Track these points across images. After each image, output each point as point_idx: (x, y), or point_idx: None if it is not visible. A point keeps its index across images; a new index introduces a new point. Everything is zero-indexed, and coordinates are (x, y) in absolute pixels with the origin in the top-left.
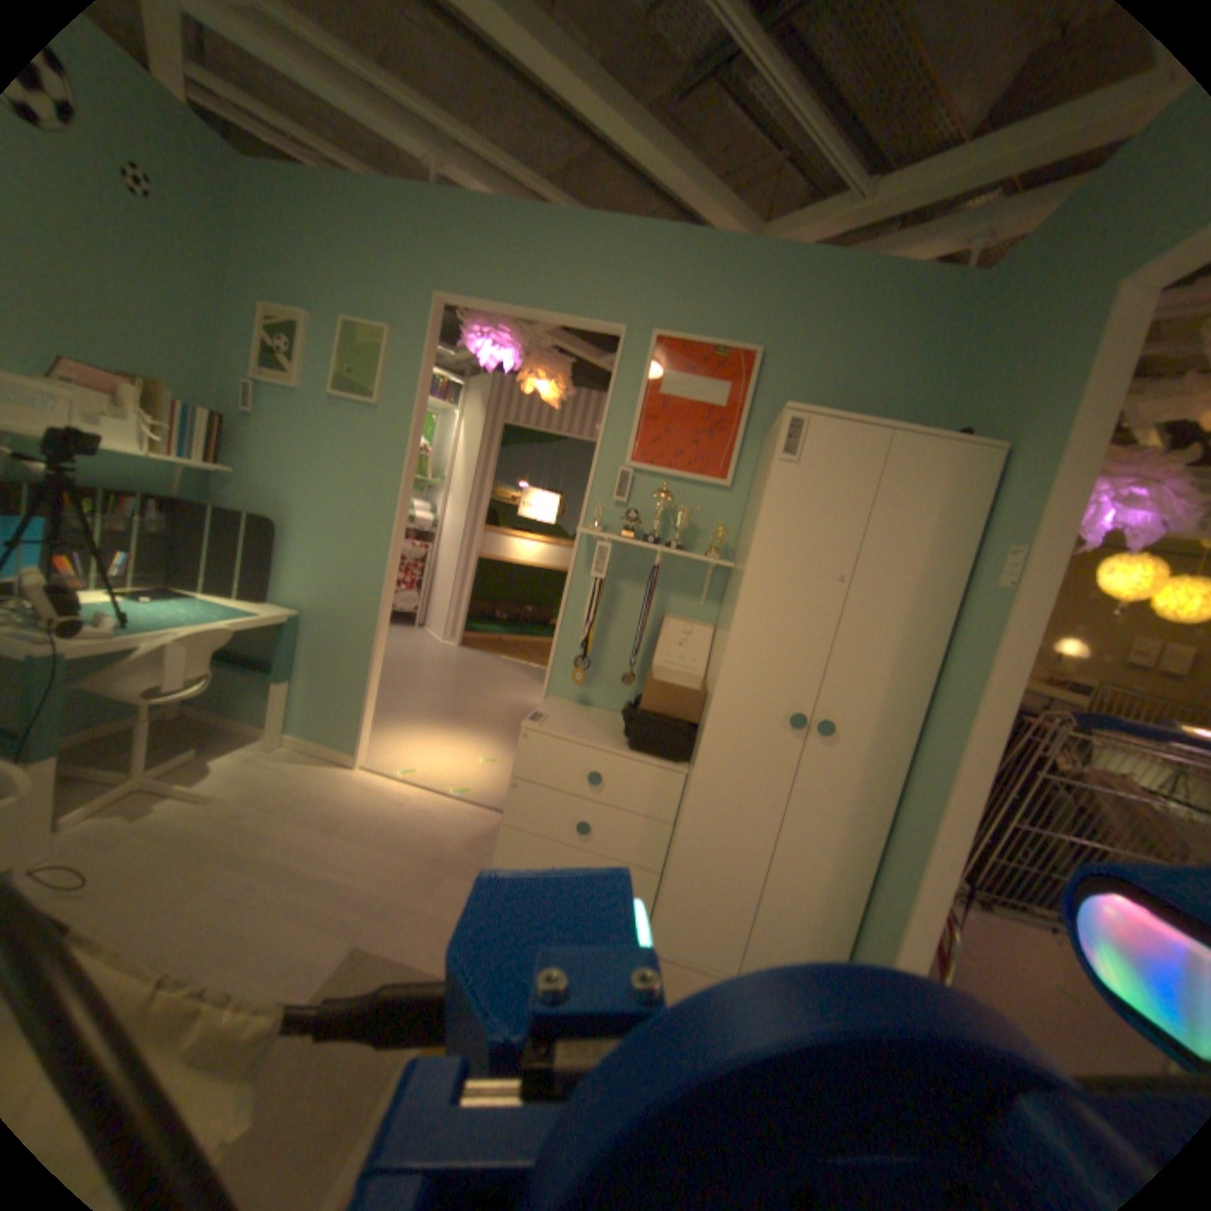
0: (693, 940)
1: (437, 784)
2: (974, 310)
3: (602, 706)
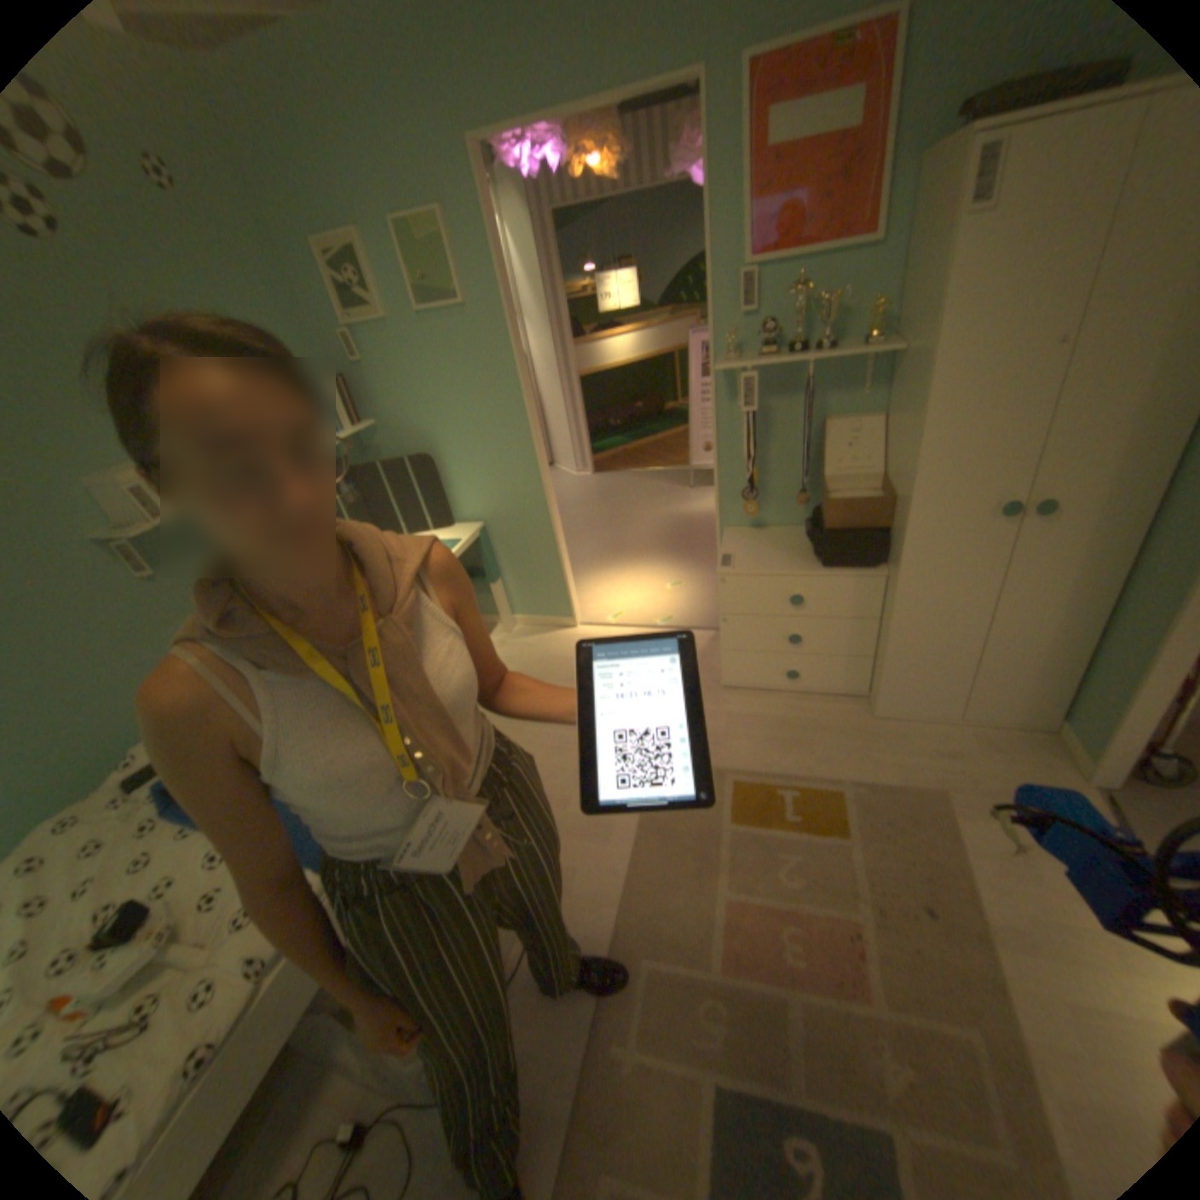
0: (915, 700)
1: (643, 617)
2: None
3: (777, 522)
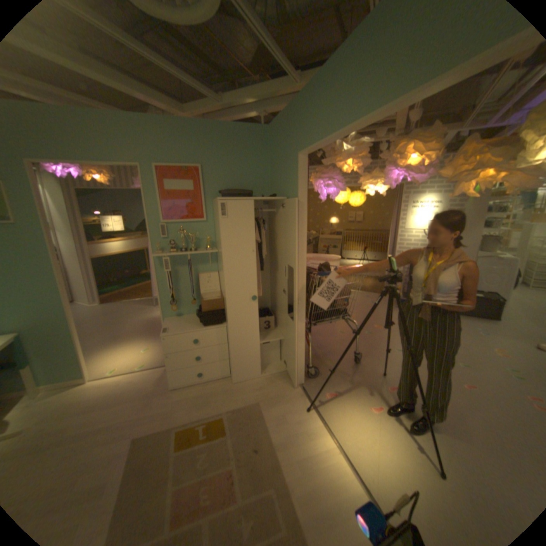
0: (244, 372)
1: (128, 369)
2: (267, 141)
3: (187, 313)
